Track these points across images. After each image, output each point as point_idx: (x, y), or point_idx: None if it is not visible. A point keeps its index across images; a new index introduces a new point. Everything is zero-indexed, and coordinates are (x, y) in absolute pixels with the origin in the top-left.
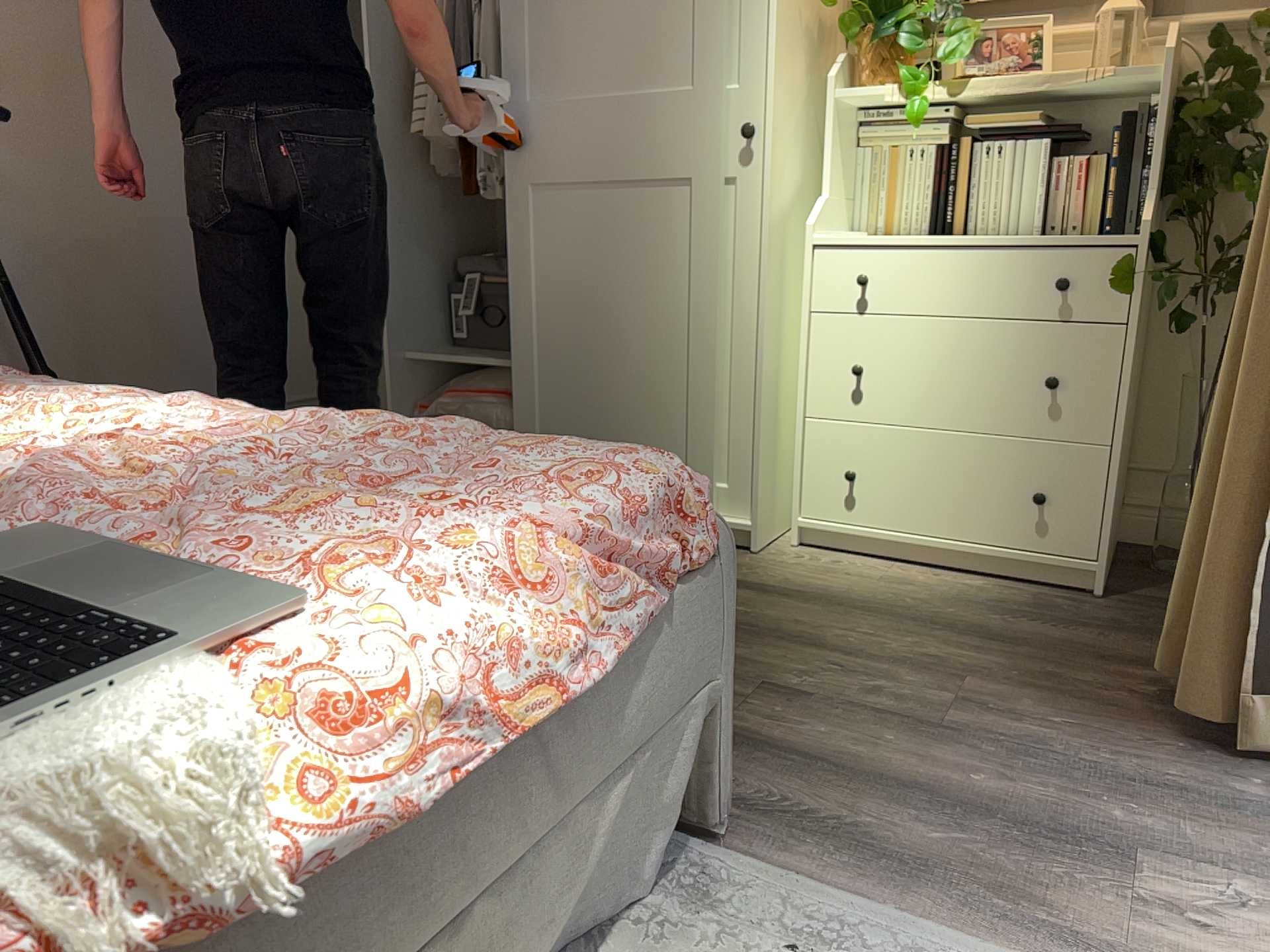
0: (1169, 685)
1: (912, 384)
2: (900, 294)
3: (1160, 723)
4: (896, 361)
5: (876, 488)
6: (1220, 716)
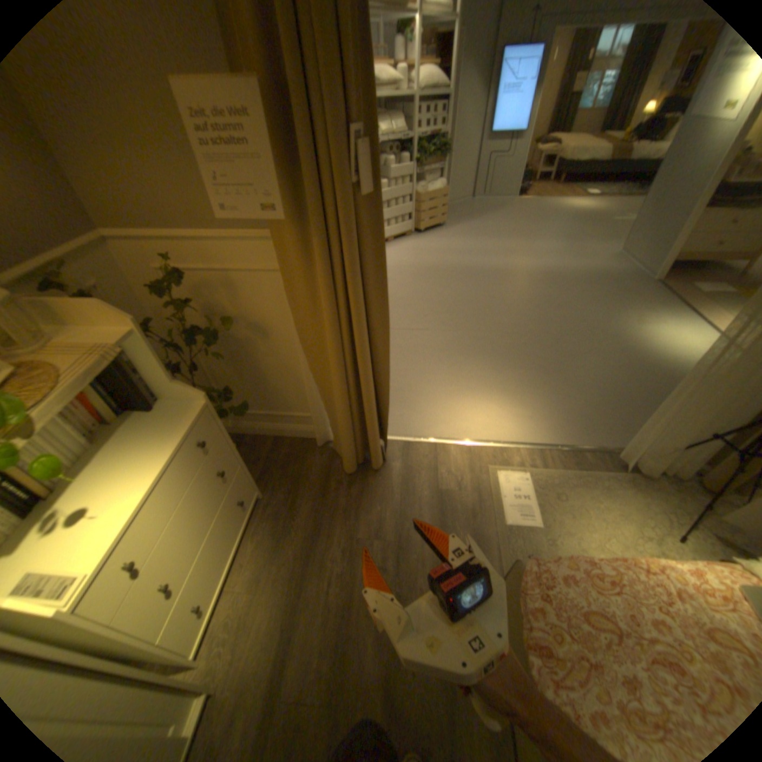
0: (335, 479)
1: (184, 551)
2: (148, 540)
3: (363, 482)
4: (171, 558)
5: (203, 594)
6: (352, 468)
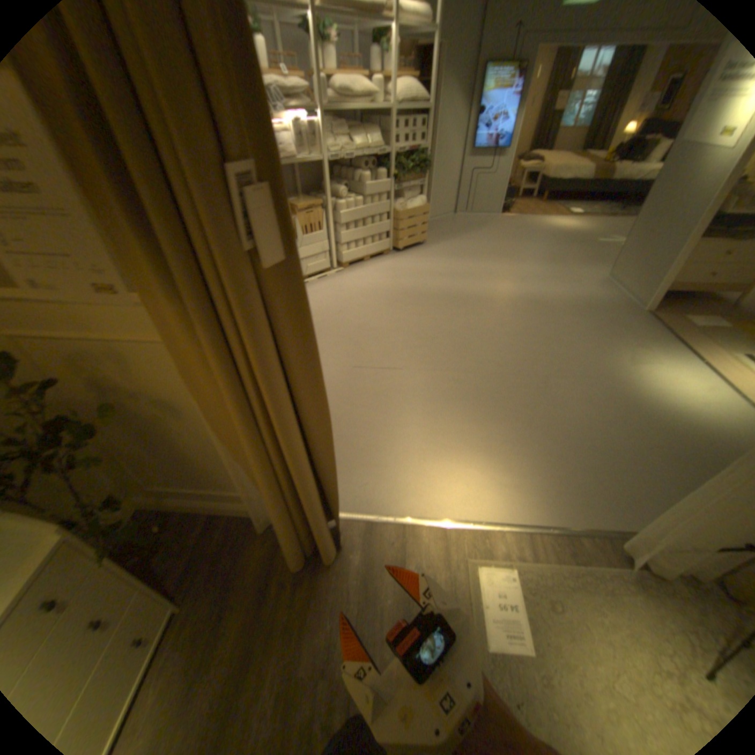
0: (277, 579)
1: None
2: None
3: (312, 584)
4: None
5: None
6: (300, 562)
